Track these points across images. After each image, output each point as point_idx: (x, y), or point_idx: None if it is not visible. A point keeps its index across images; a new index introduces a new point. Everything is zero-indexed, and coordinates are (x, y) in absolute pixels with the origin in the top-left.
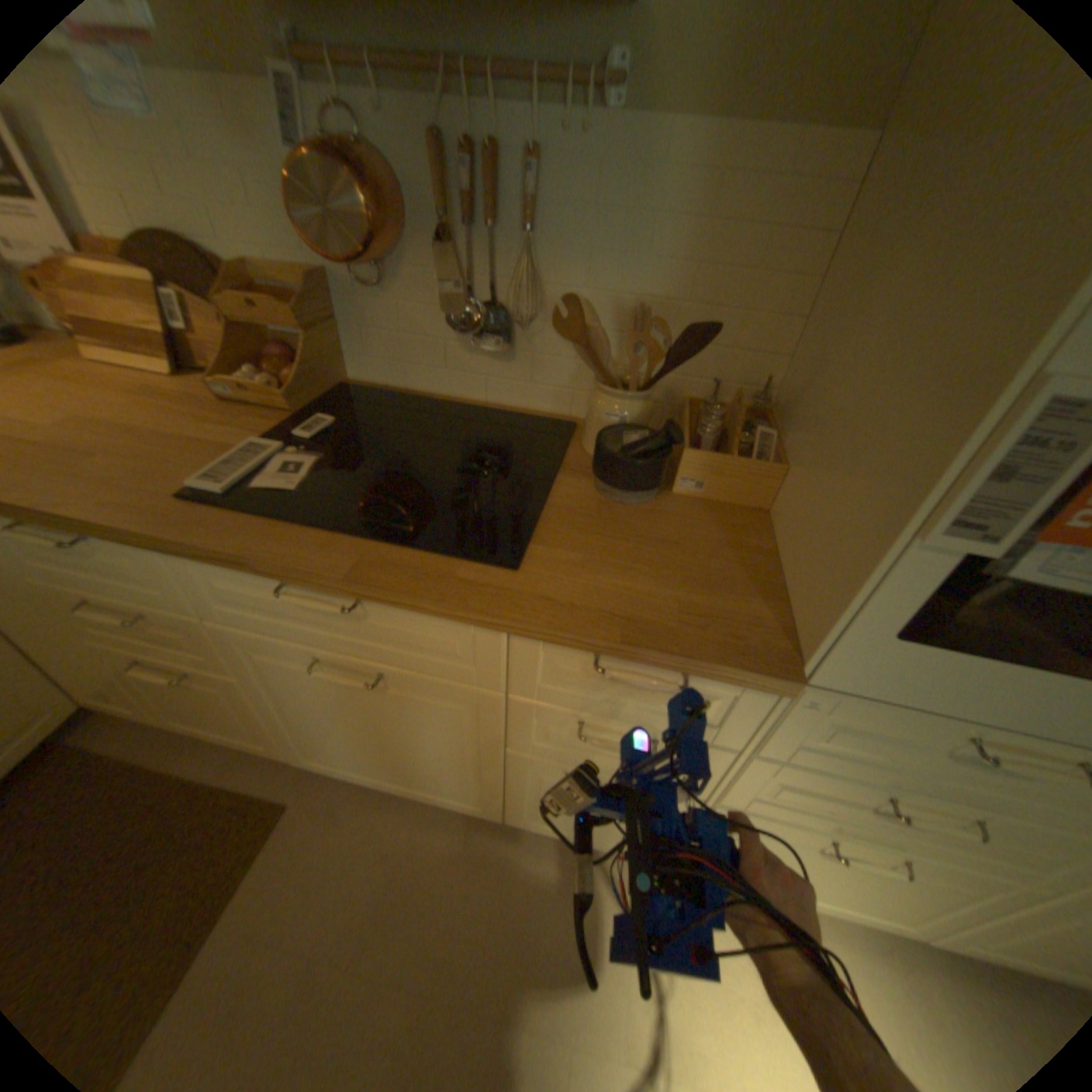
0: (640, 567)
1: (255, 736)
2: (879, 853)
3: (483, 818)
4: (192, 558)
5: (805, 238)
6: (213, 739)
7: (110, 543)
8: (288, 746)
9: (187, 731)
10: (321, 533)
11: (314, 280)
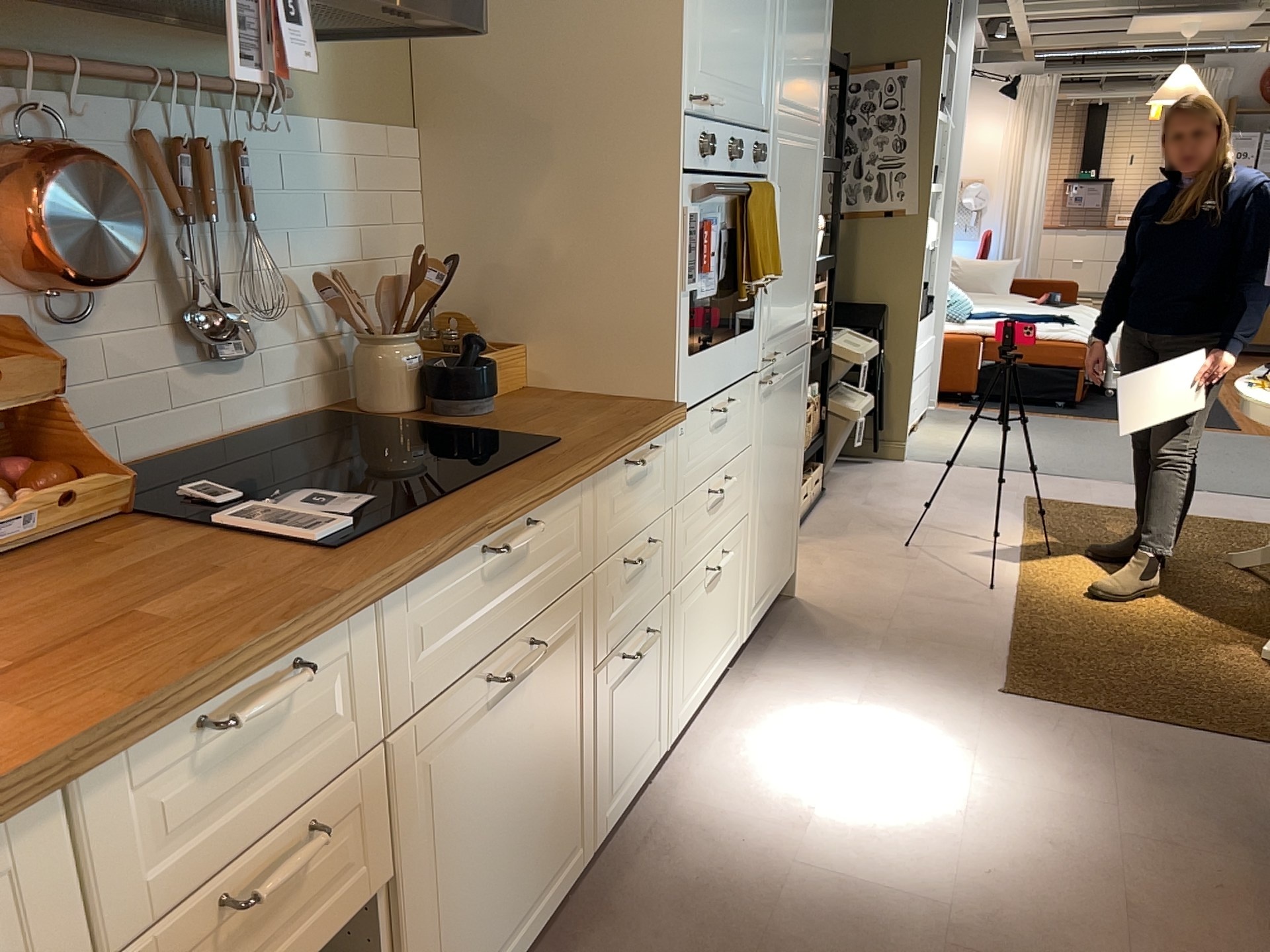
0: (574, 417)
1: None
2: (715, 555)
3: (580, 867)
4: (435, 566)
5: (412, 202)
6: None
7: (326, 647)
8: None
9: None
10: (464, 491)
11: (22, 331)
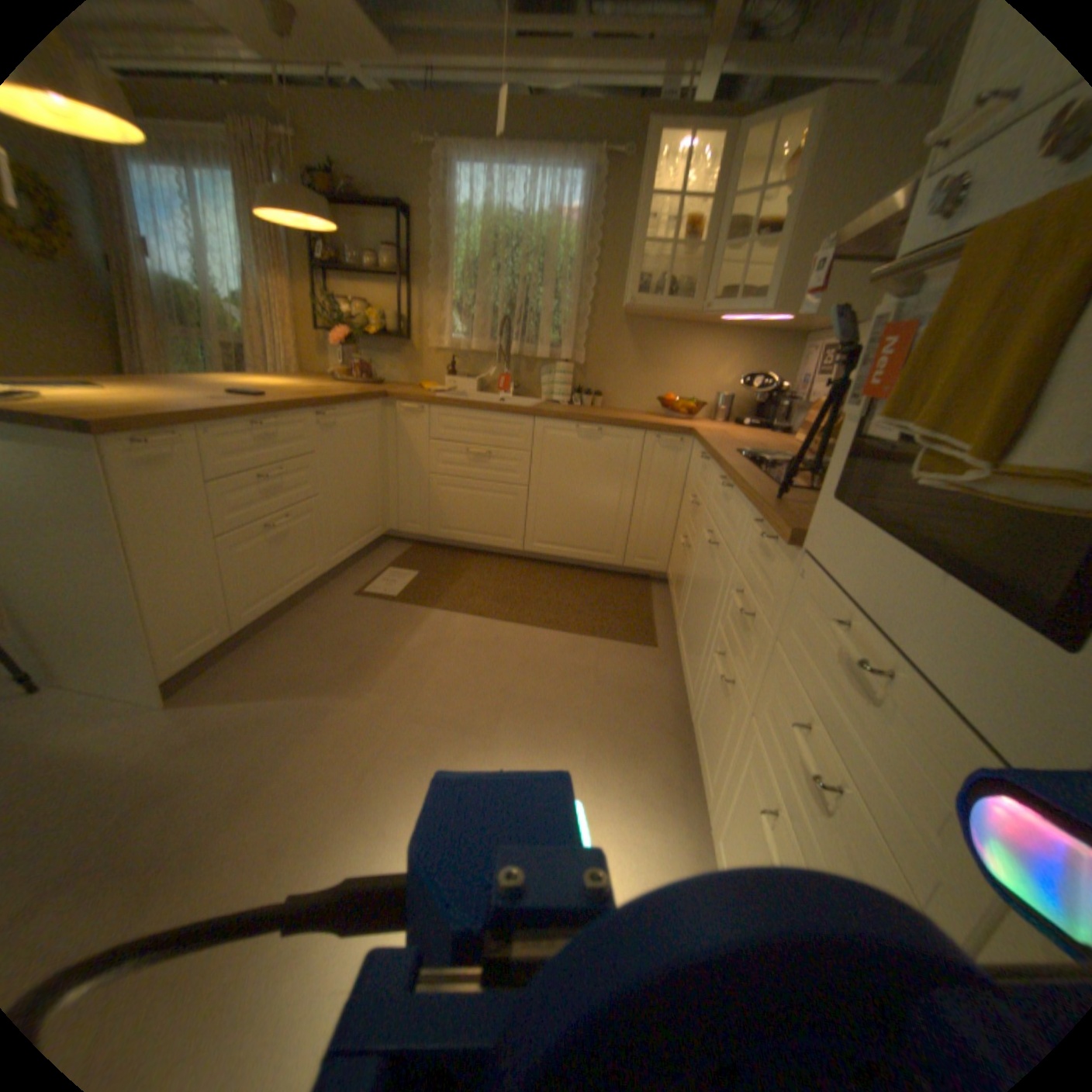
0: None
1: (680, 602)
2: (787, 848)
3: (690, 714)
4: (715, 462)
5: None
6: (673, 604)
7: (710, 462)
8: (681, 612)
9: (671, 596)
10: (749, 464)
11: None
